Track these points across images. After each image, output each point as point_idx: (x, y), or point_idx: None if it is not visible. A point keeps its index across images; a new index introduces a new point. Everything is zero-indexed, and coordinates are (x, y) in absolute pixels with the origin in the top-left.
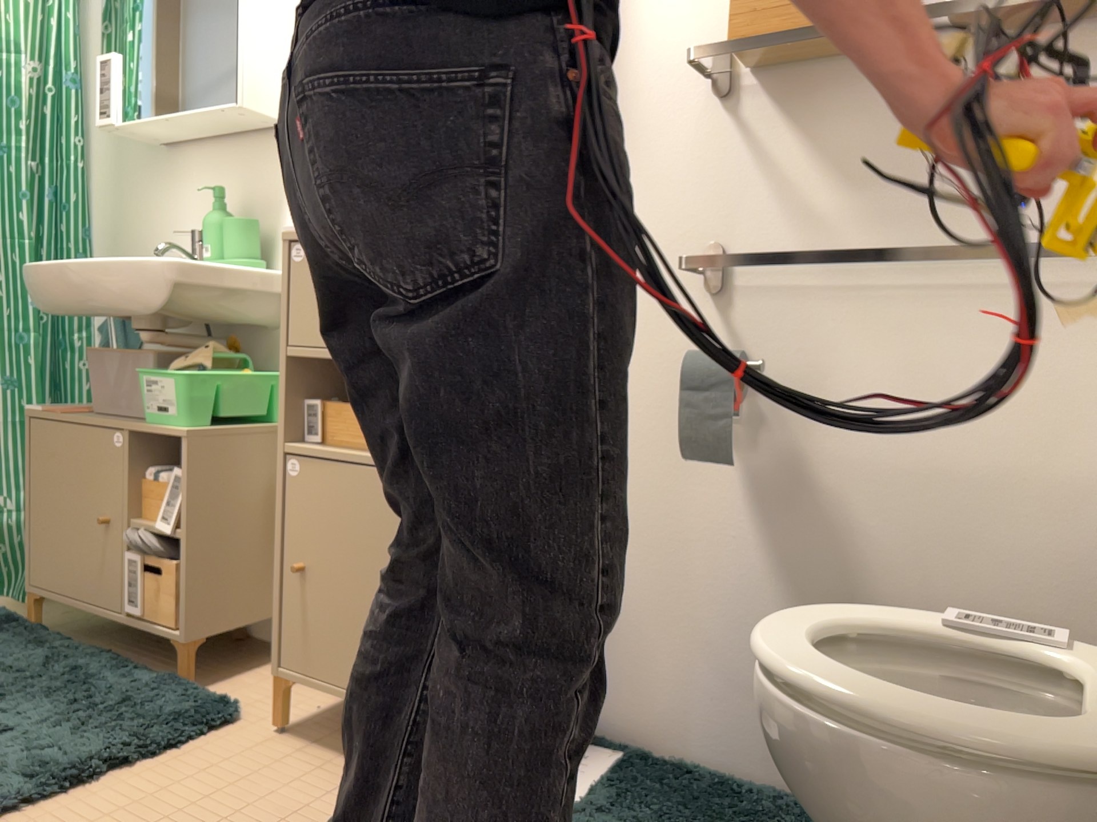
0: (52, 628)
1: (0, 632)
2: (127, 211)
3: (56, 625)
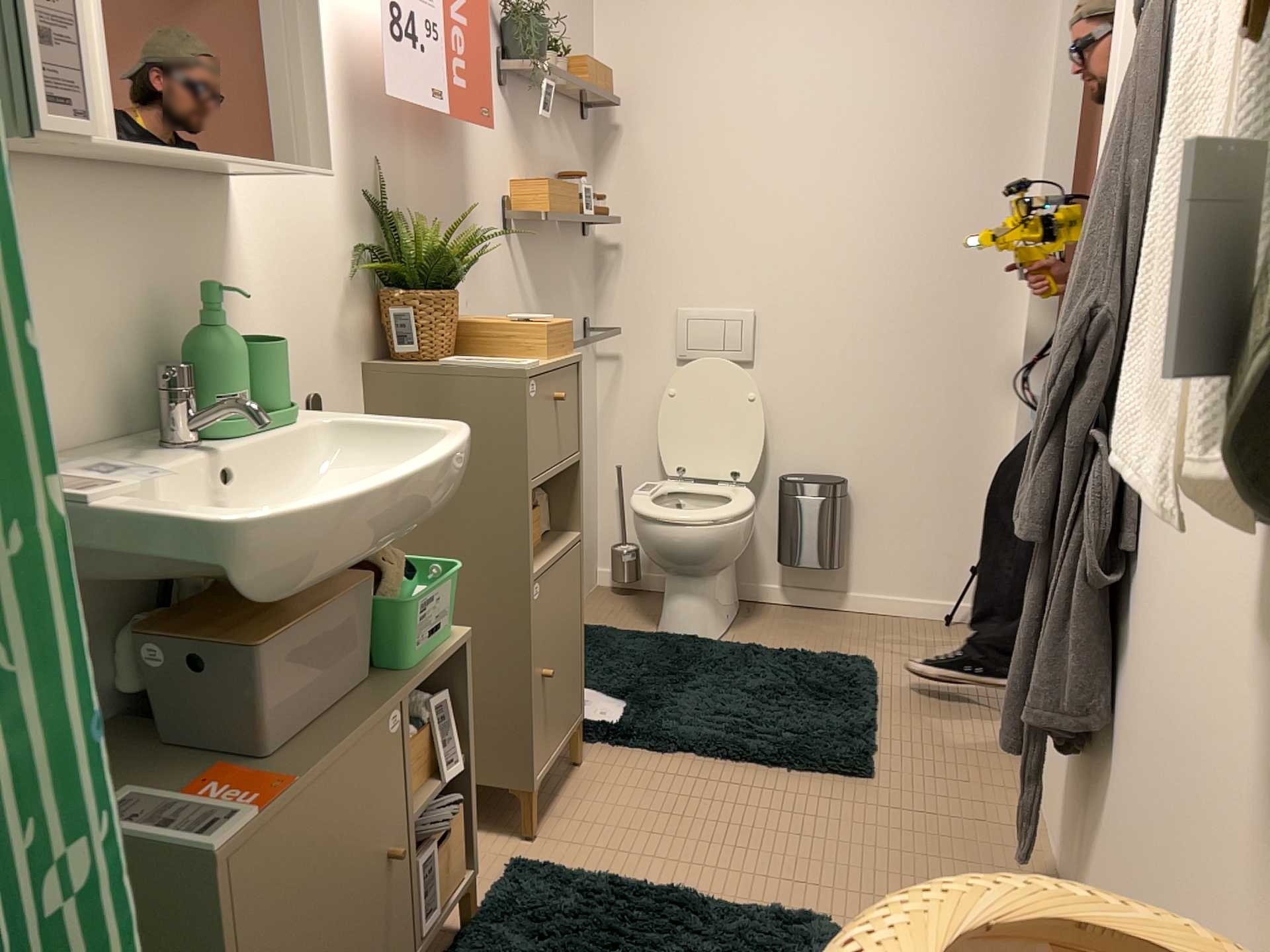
0: None
1: None
2: None
3: None
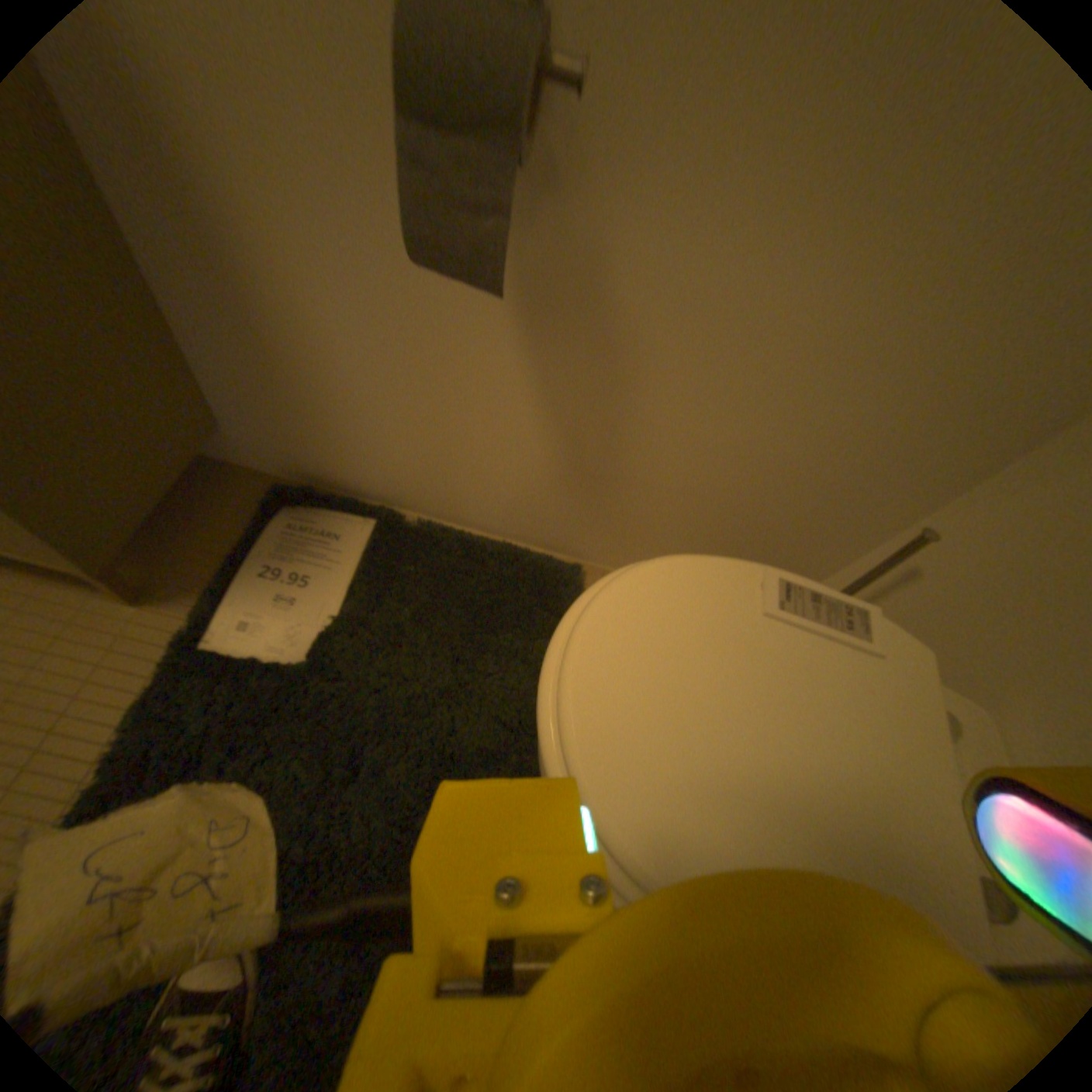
0: None
1: None
2: None
3: None
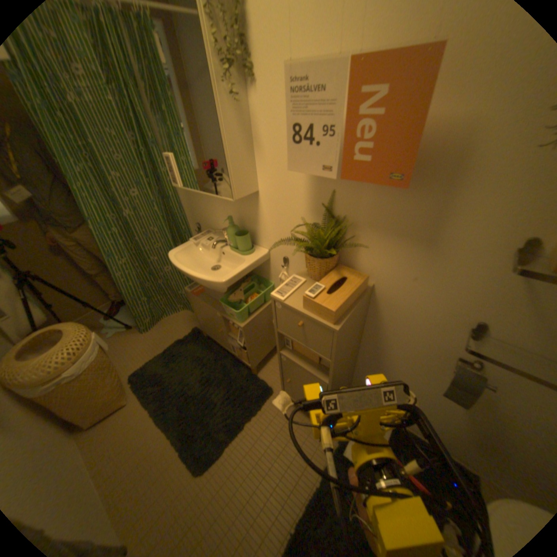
0: (209, 342)
1: (196, 345)
2: (188, 198)
3: (210, 339)
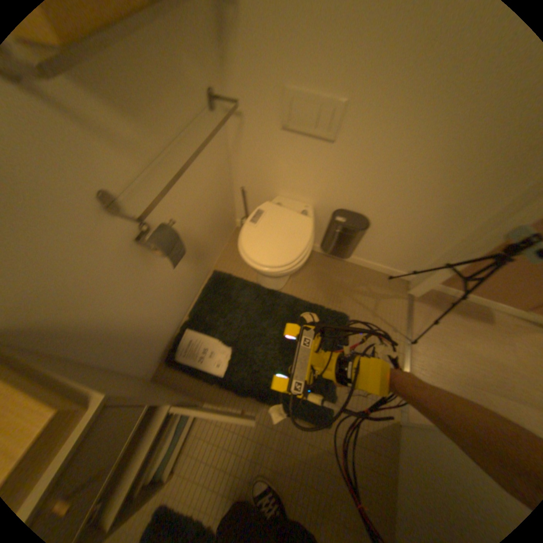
0: None
1: None
2: None
3: None
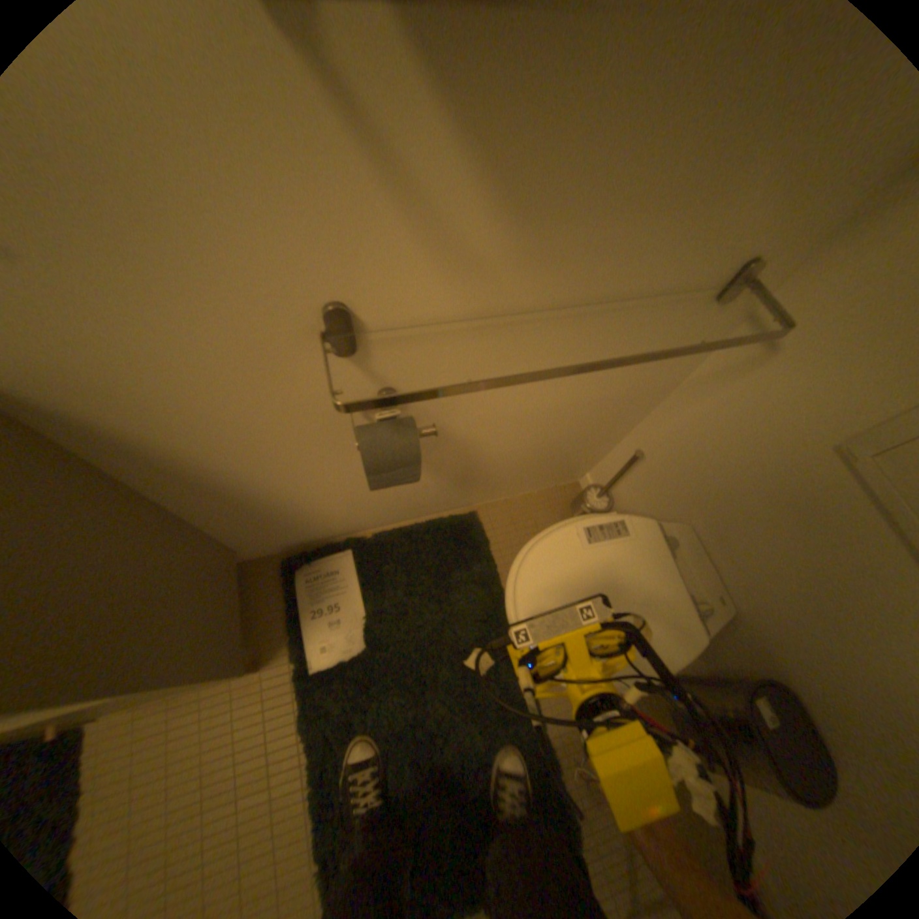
0: None
1: None
2: None
3: None
